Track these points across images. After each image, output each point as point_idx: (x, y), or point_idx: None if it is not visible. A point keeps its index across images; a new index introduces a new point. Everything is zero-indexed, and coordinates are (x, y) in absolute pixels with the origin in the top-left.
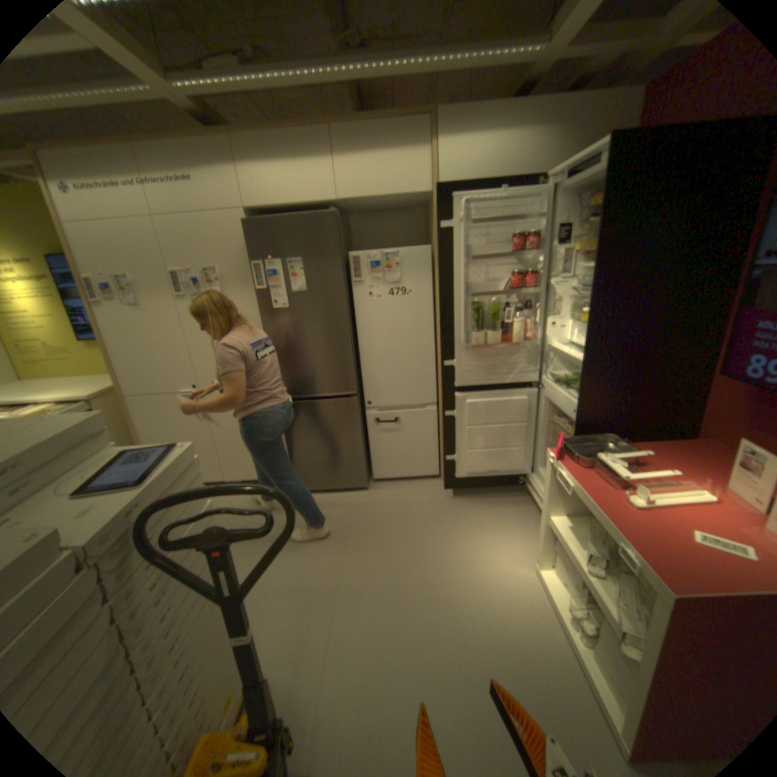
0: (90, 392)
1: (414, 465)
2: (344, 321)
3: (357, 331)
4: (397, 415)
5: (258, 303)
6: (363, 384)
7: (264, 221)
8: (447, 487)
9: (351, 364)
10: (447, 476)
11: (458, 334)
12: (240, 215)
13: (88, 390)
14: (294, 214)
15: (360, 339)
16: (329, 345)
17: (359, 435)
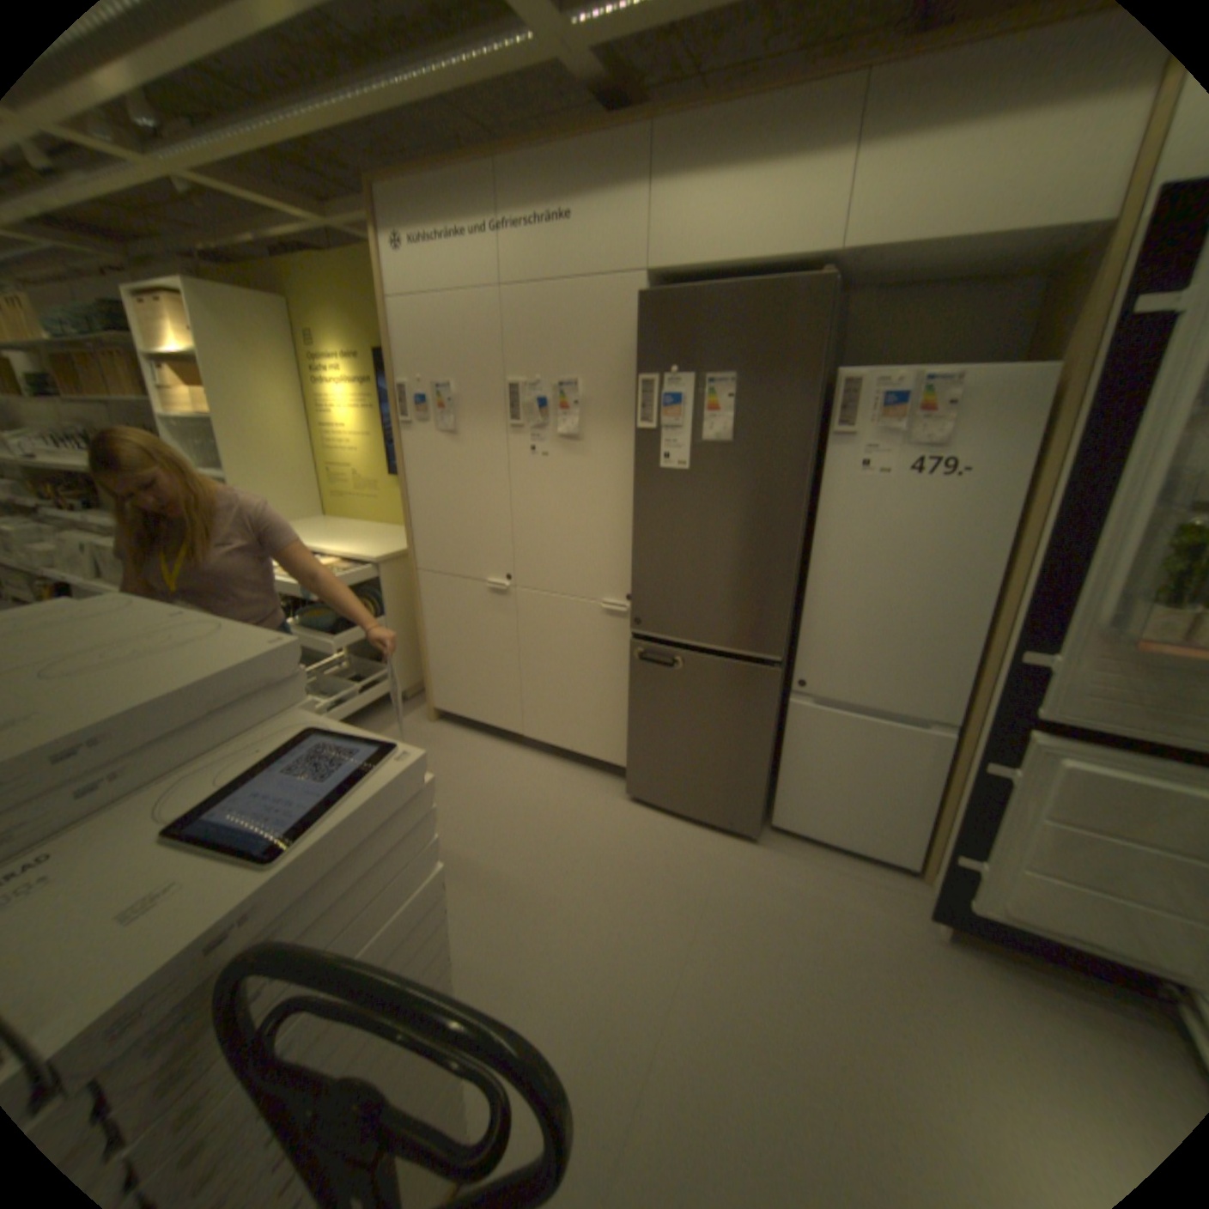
0: (383, 552)
1: (870, 833)
2: (795, 513)
3: (815, 536)
4: (858, 723)
5: (635, 454)
6: (799, 642)
7: (680, 294)
8: (944, 919)
9: (786, 602)
10: (950, 898)
11: (1096, 597)
12: (640, 284)
13: (382, 547)
14: (743, 280)
15: (817, 554)
16: (750, 555)
17: (767, 740)
